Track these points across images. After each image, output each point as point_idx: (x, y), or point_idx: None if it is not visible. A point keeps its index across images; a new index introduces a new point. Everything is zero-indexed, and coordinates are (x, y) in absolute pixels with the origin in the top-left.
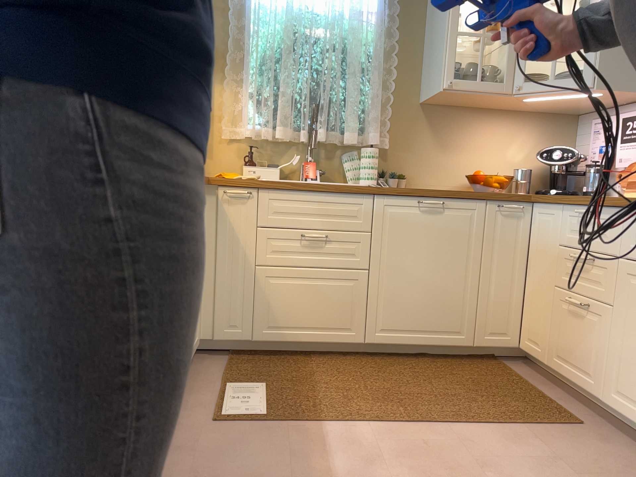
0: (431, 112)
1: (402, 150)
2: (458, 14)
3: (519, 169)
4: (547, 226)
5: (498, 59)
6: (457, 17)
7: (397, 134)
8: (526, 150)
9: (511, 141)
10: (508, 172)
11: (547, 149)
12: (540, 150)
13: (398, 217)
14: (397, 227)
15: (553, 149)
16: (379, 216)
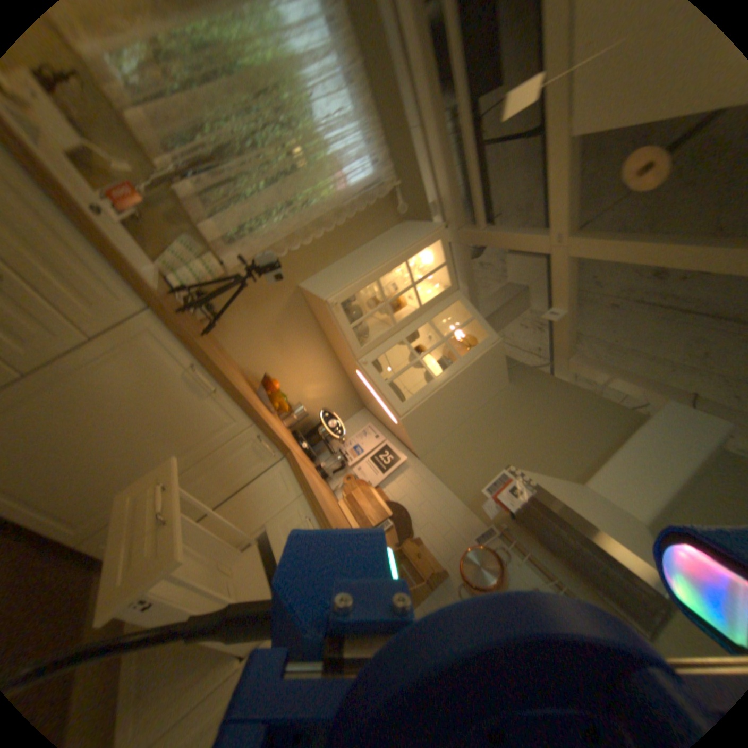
0: (294, 304)
1: (241, 301)
2: (387, 271)
3: (300, 407)
4: (272, 495)
5: (370, 328)
6: (385, 272)
7: (252, 285)
8: (317, 397)
9: (316, 383)
10: (292, 400)
11: (329, 410)
12: (324, 406)
13: (145, 362)
14: (131, 370)
15: (331, 413)
16: (121, 339)
